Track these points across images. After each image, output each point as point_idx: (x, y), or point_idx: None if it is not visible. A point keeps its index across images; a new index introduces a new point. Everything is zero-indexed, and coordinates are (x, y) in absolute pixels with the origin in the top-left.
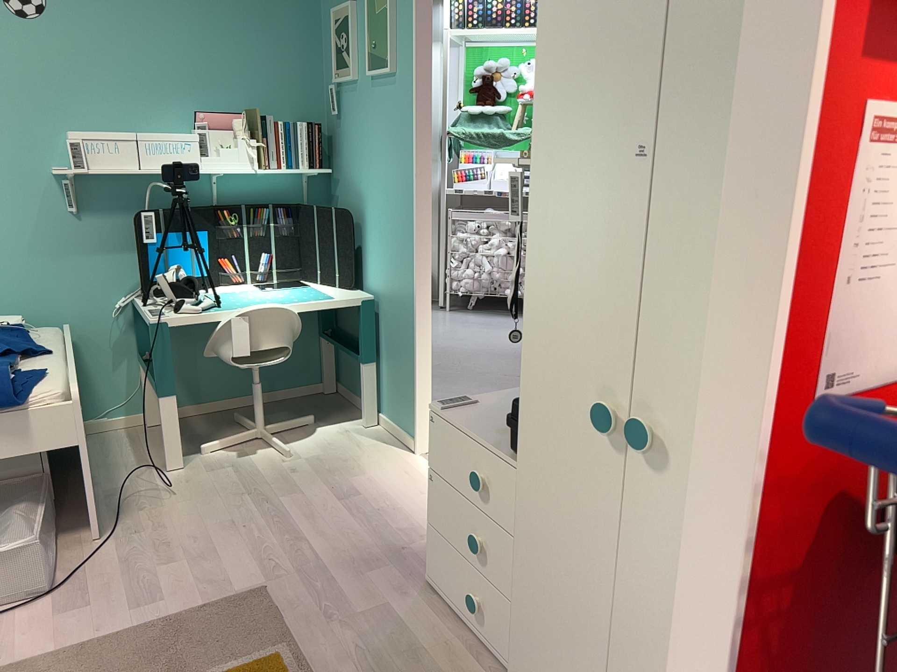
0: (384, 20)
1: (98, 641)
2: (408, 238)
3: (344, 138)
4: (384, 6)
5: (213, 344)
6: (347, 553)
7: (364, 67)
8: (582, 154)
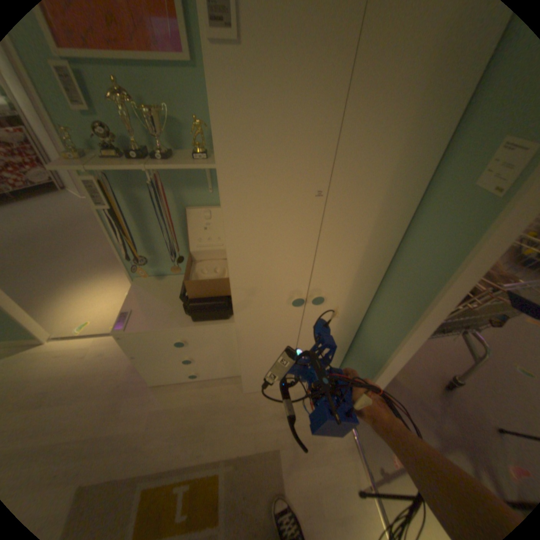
0: None
1: None
2: None
3: None
4: None
5: None
6: (94, 419)
7: None
8: (272, 200)
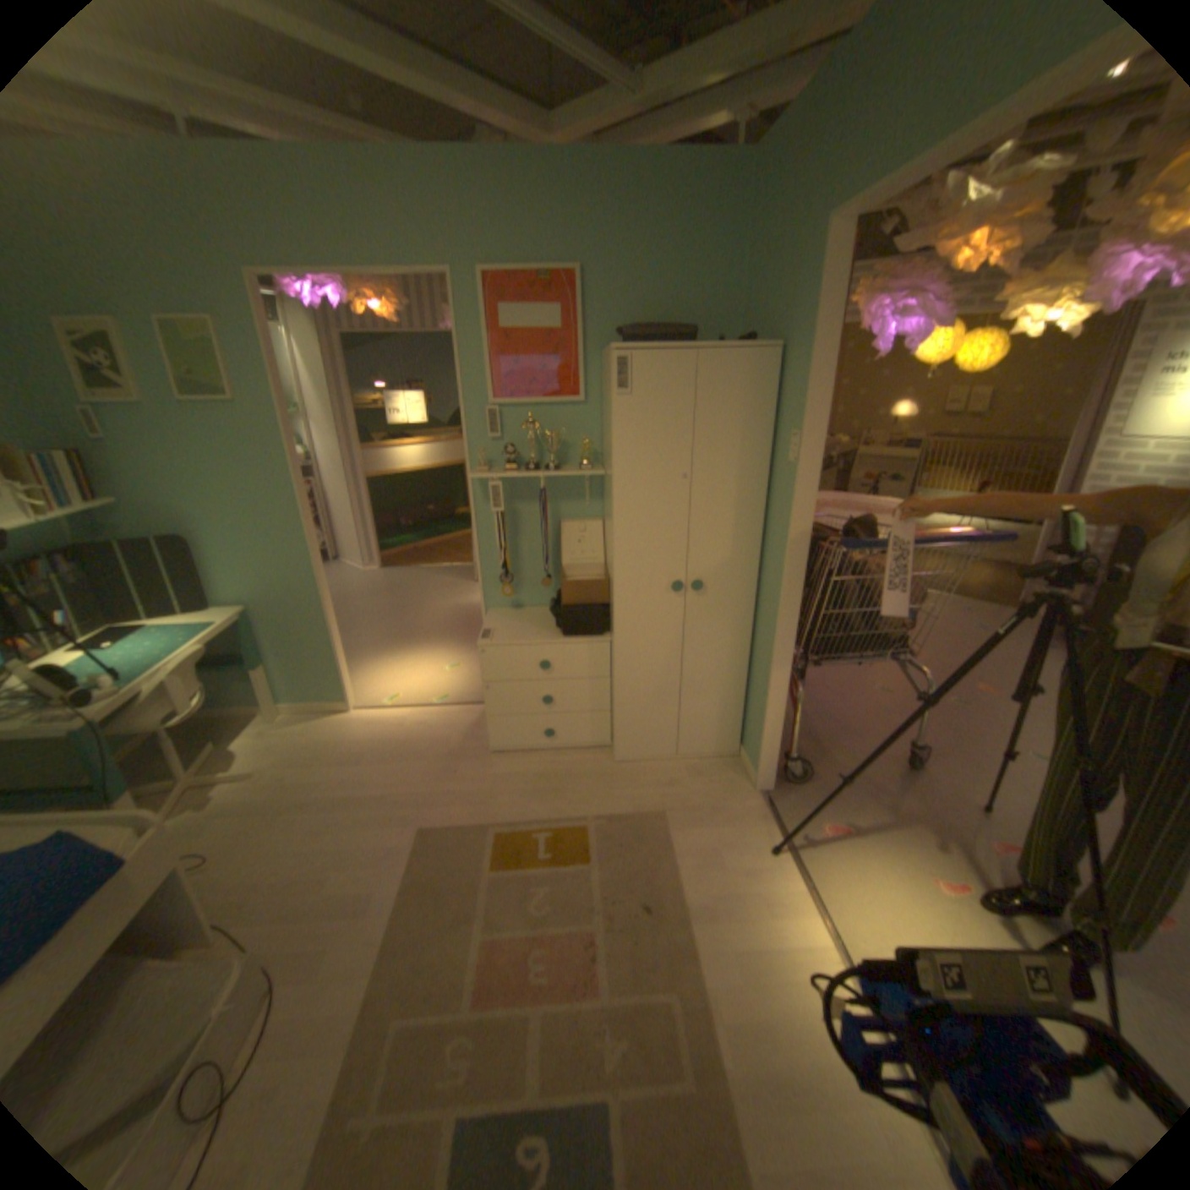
0: (208, 351)
1: (386, 940)
2: (296, 545)
3: (121, 464)
4: (205, 337)
5: (125, 722)
6: (426, 777)
7: (157, 391)
8: (649, 482)
